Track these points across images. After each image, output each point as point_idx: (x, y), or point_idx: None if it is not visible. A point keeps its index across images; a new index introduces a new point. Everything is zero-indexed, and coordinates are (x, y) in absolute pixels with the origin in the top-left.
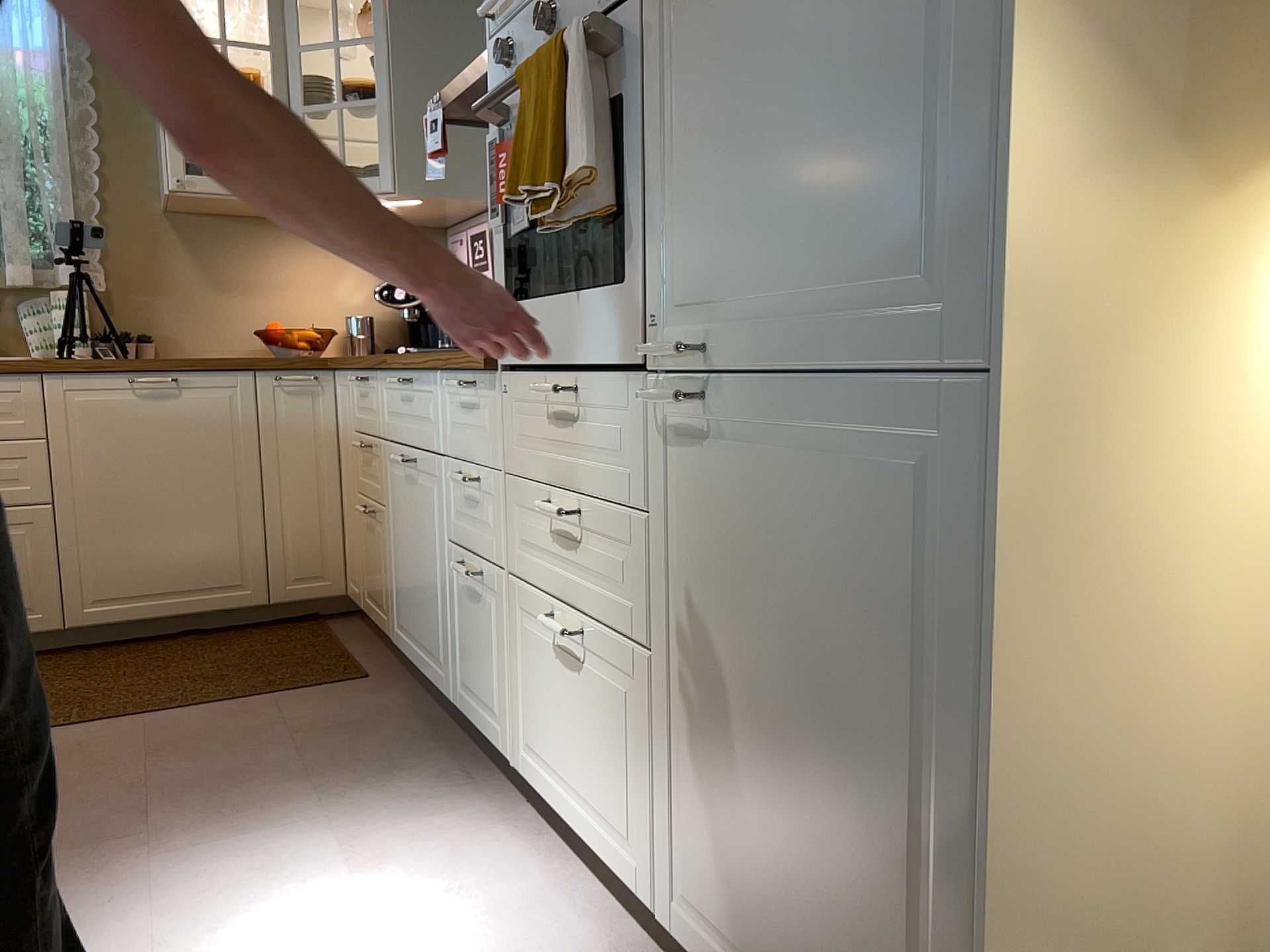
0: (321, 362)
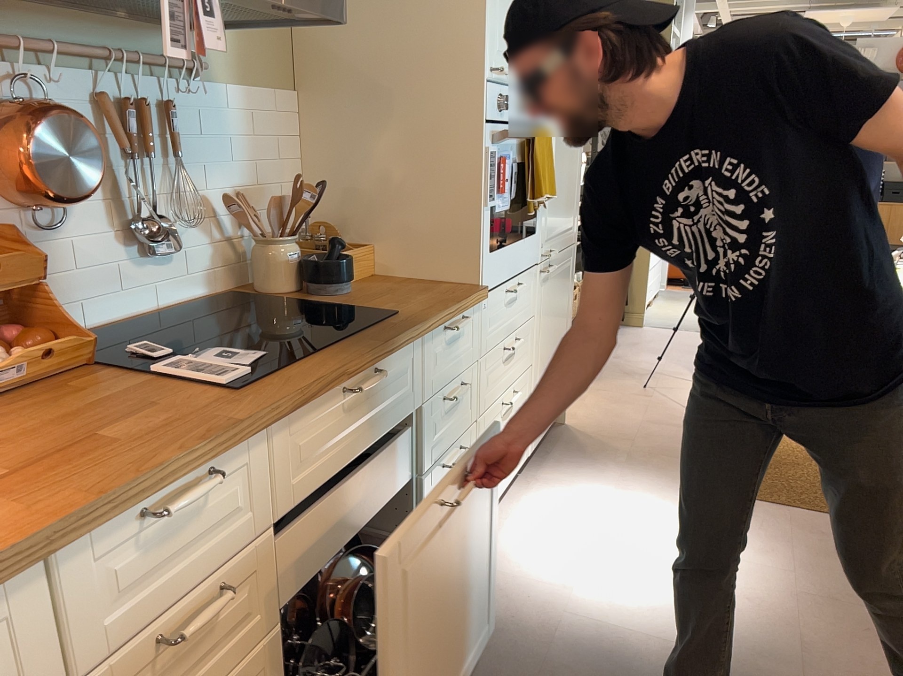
0: None
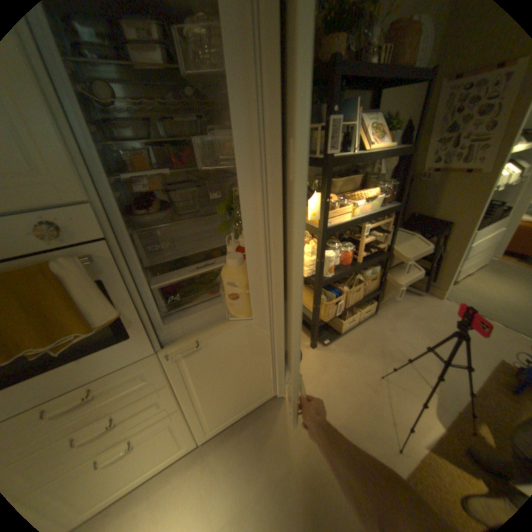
0: None
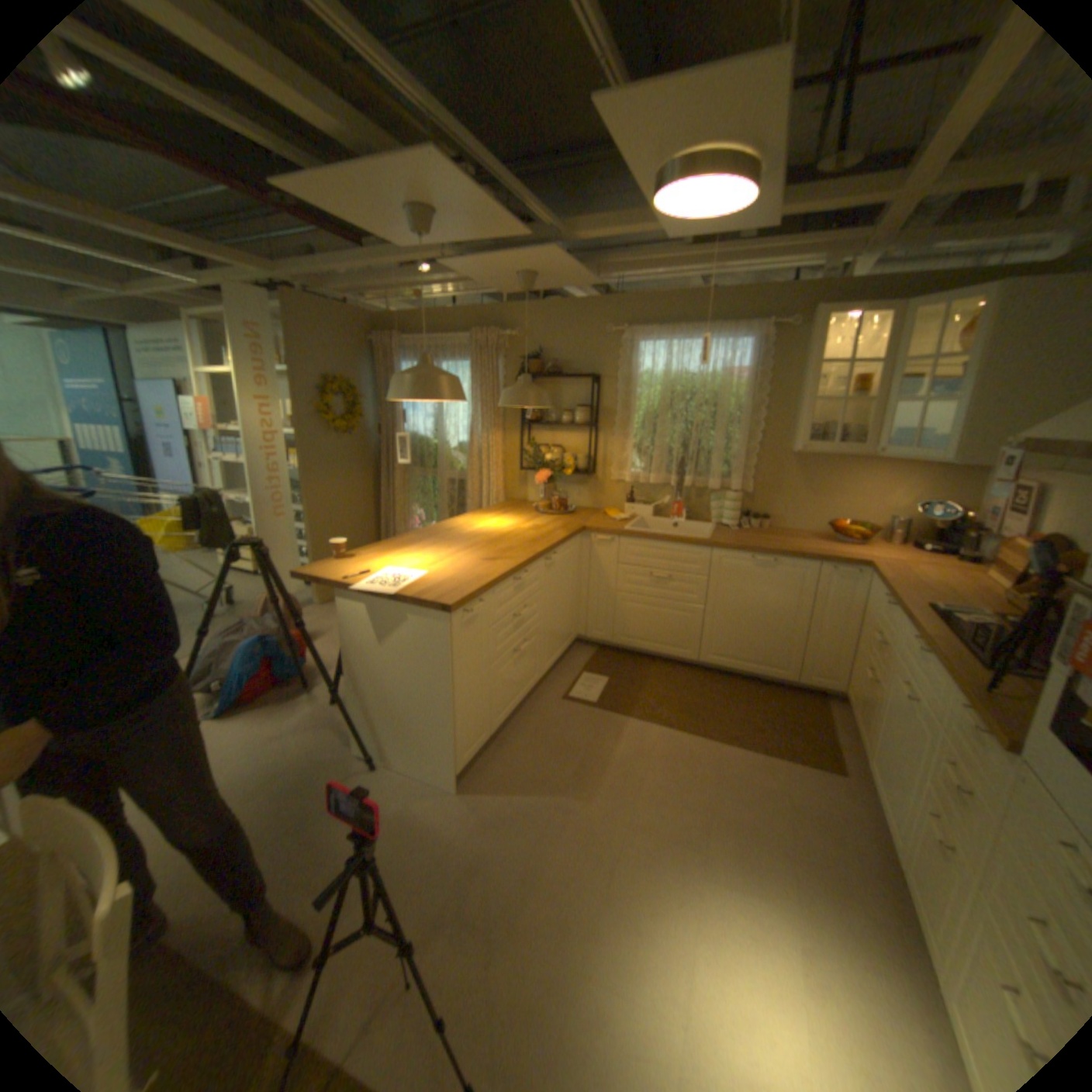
0: (865, 564)
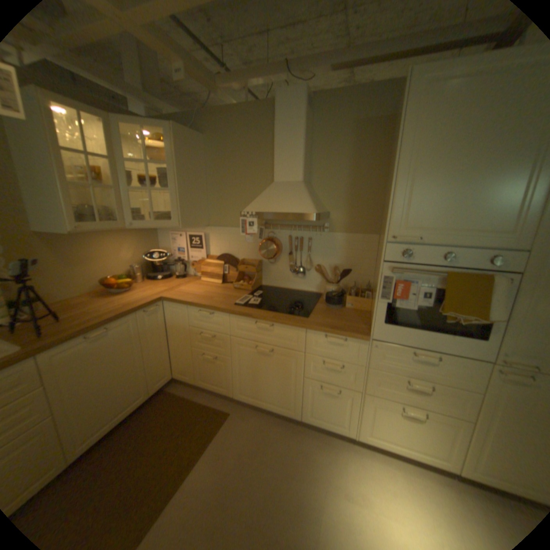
0: (159, 300)
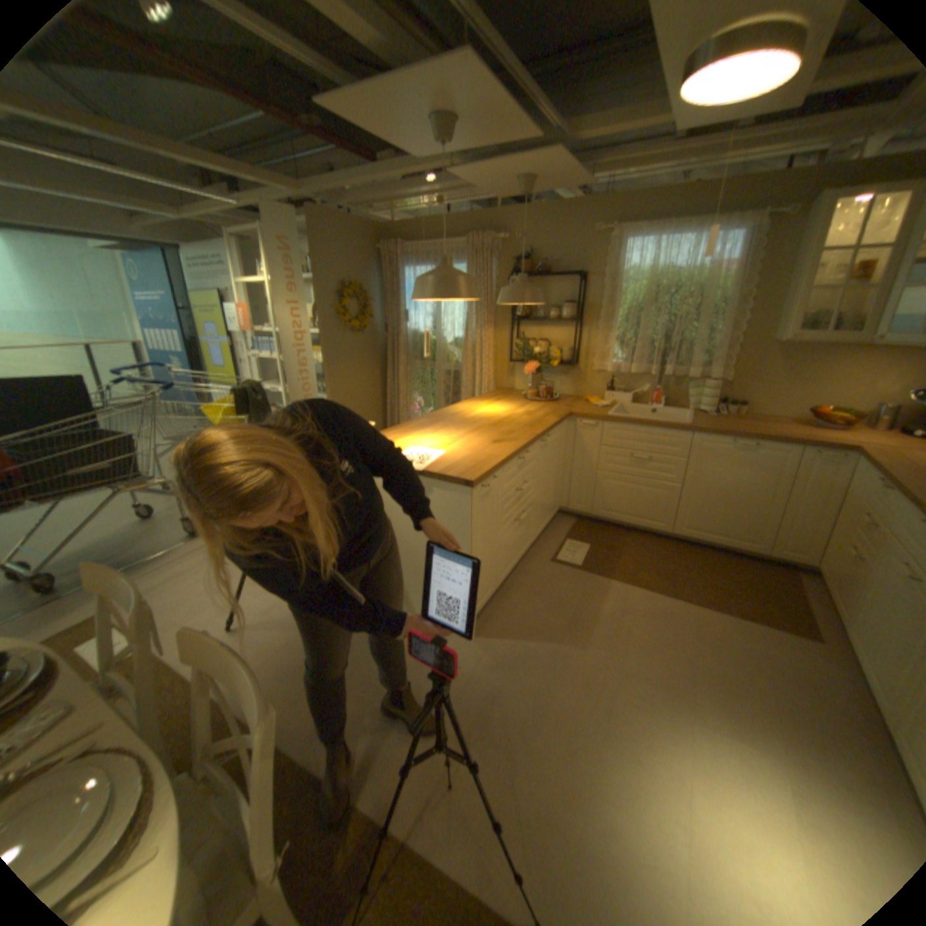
0: (853, 448)
